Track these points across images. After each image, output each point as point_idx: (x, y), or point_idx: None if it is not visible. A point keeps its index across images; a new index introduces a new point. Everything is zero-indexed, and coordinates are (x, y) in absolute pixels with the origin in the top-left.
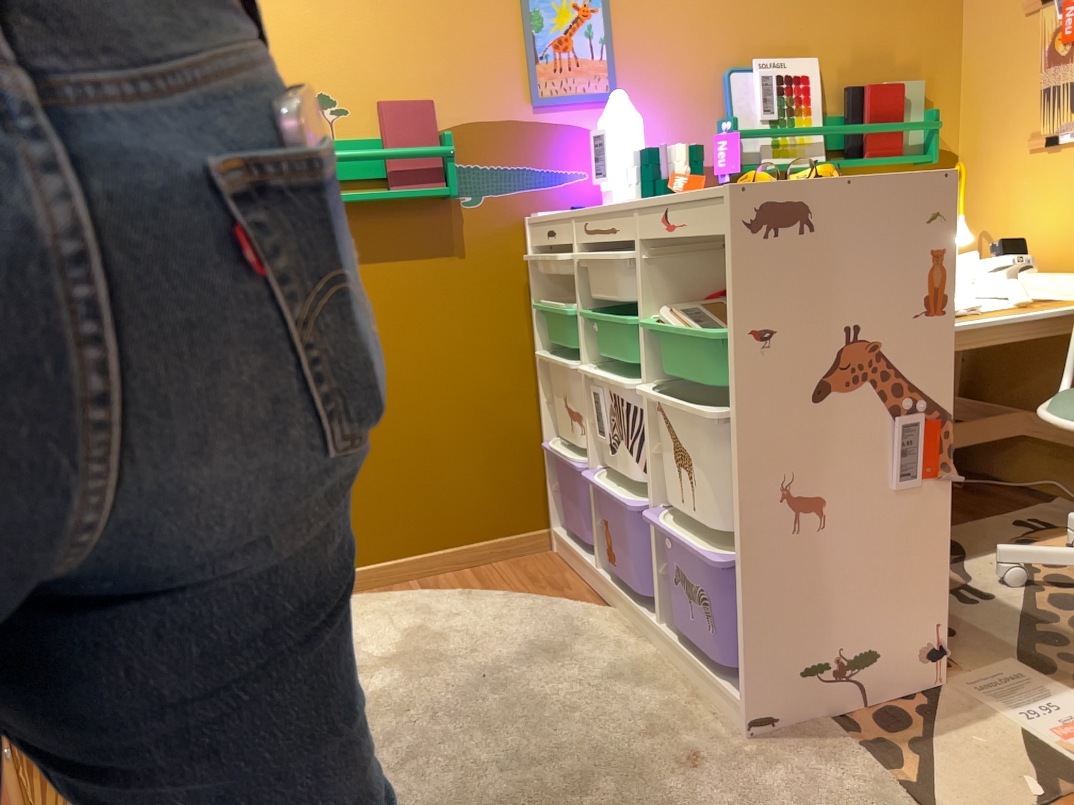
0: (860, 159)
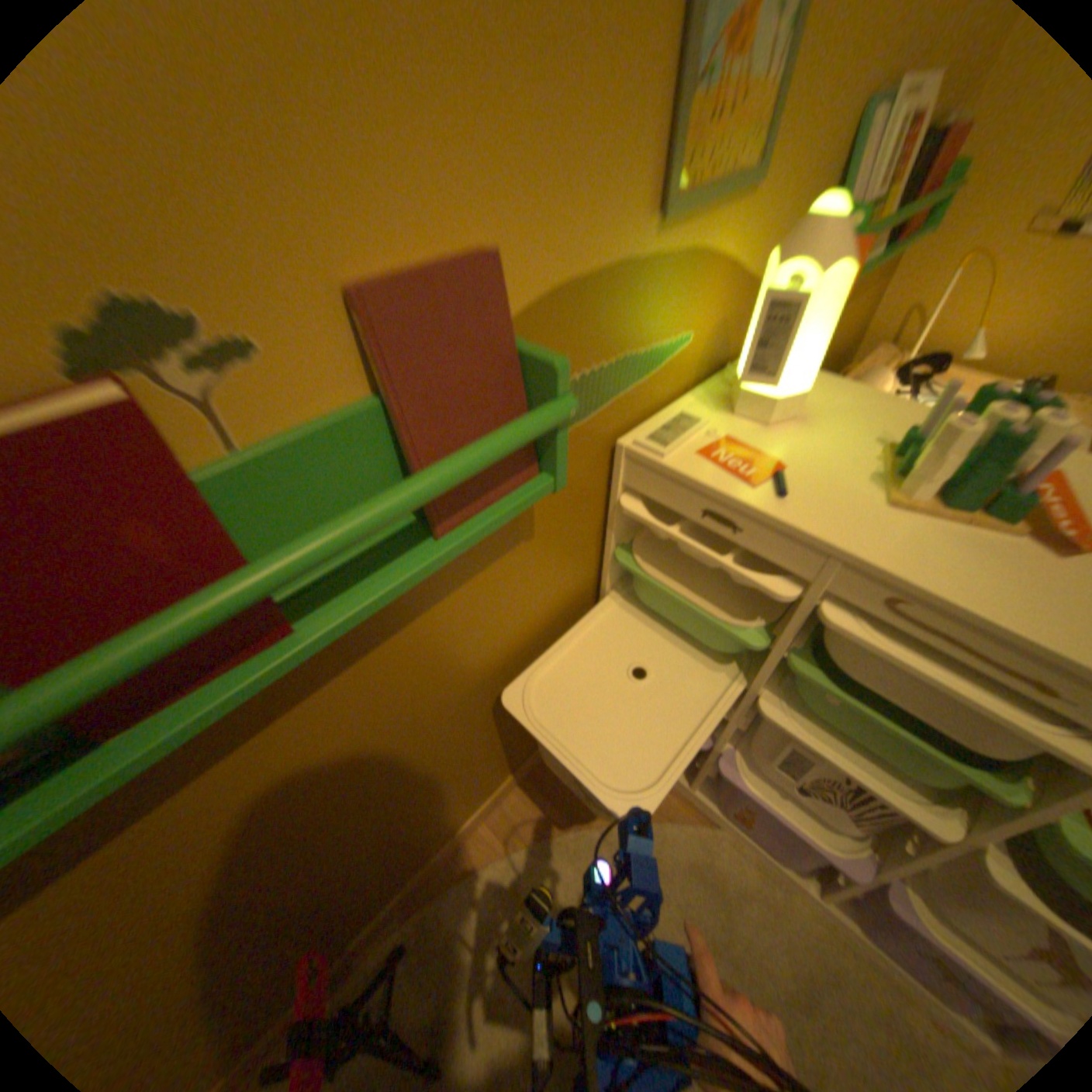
0: (901, 236)
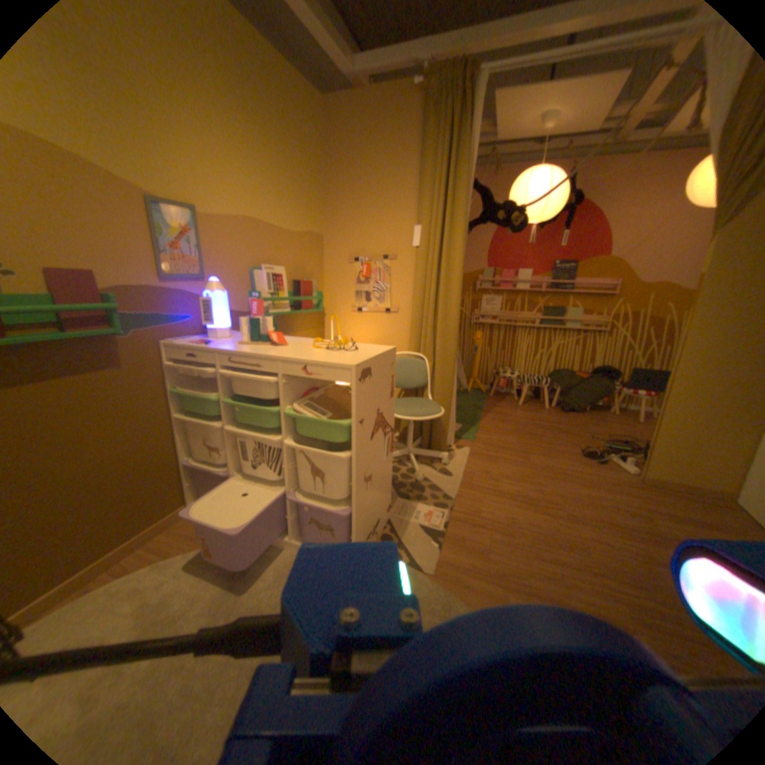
0: (300, 310)
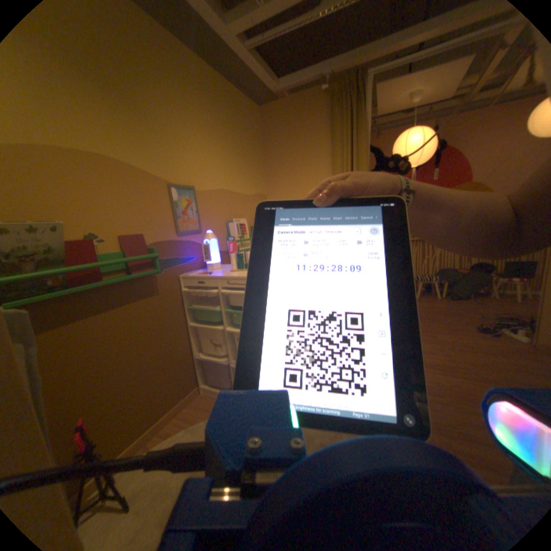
0: None
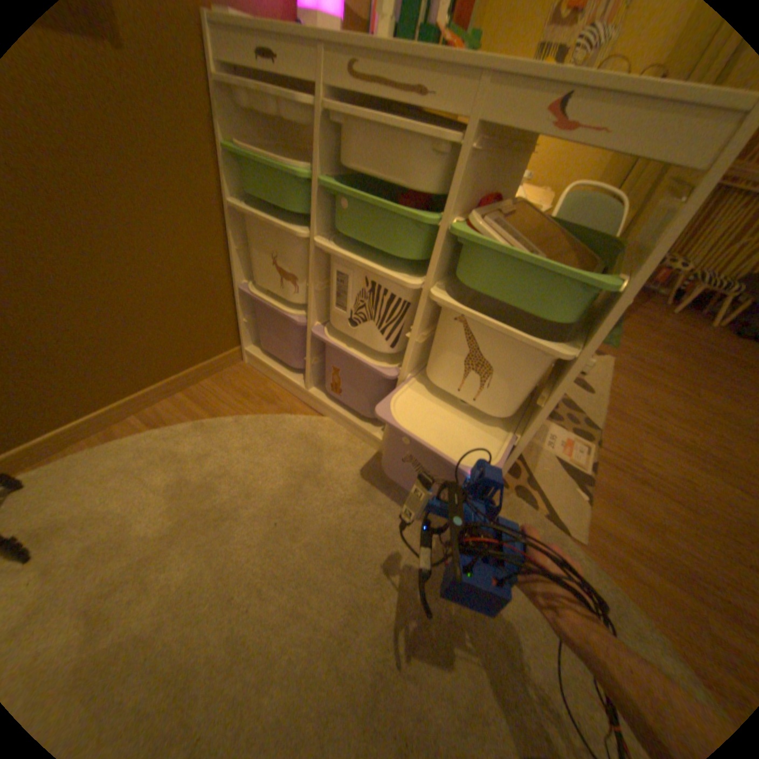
0: None
